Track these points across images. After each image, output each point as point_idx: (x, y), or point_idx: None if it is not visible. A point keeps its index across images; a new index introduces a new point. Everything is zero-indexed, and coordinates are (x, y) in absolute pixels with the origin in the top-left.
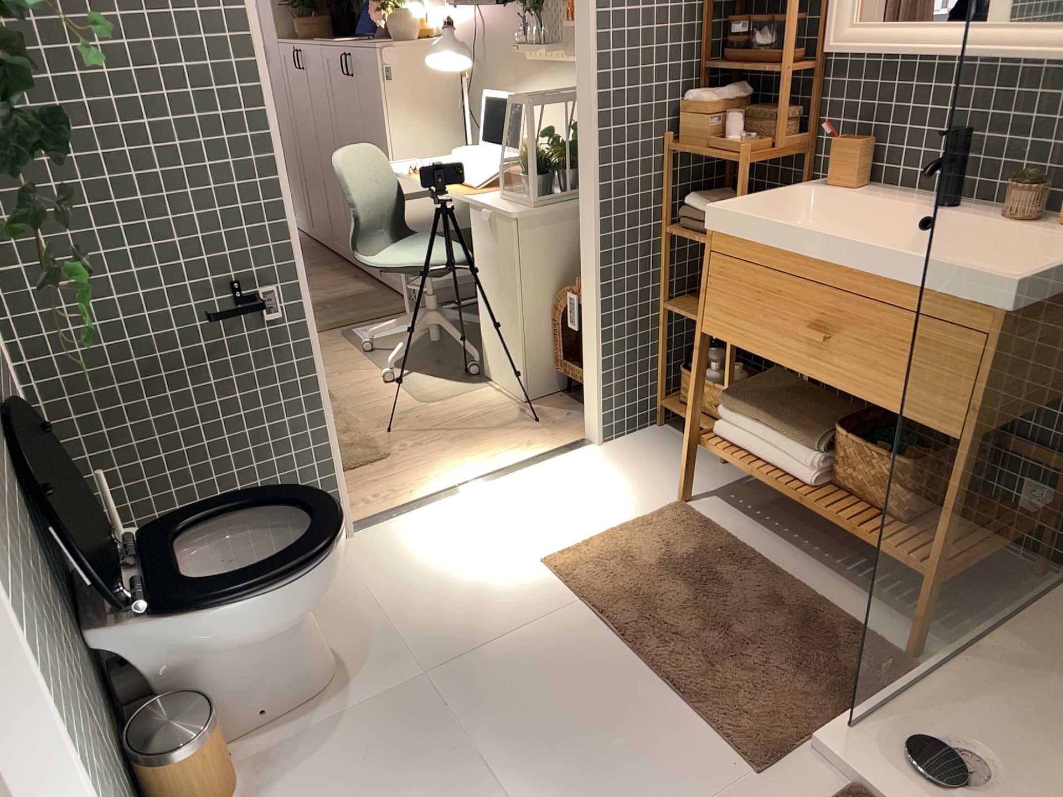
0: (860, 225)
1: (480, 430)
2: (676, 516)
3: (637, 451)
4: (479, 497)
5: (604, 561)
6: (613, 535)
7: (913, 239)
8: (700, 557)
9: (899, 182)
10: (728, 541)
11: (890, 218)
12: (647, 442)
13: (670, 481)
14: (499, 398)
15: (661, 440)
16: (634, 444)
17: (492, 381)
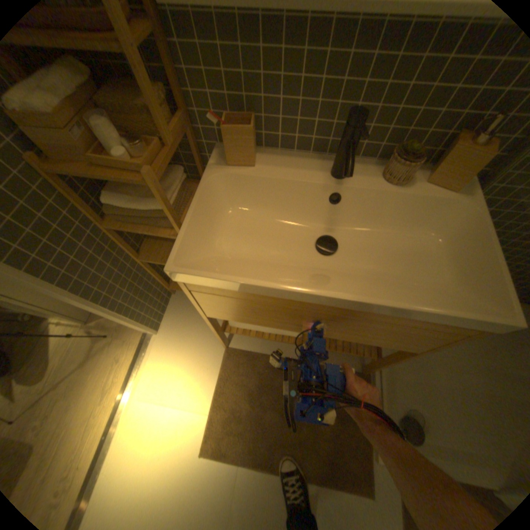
0: (271, 196)
1: (74, 373)
2: (230, 362)
3: (176, 324)
4: (122, 437)
5: (225, 427)
6: (215, 405)
7: (320, 203)
8: (261, 385)
9: (277, 141)
10: (263, 361)
11: (298, 189)
12: (175, 312)
13: (208, 335)
14: (61, 332)
15: (181, 305)
16: (170, 319)
17: (44, 320)
